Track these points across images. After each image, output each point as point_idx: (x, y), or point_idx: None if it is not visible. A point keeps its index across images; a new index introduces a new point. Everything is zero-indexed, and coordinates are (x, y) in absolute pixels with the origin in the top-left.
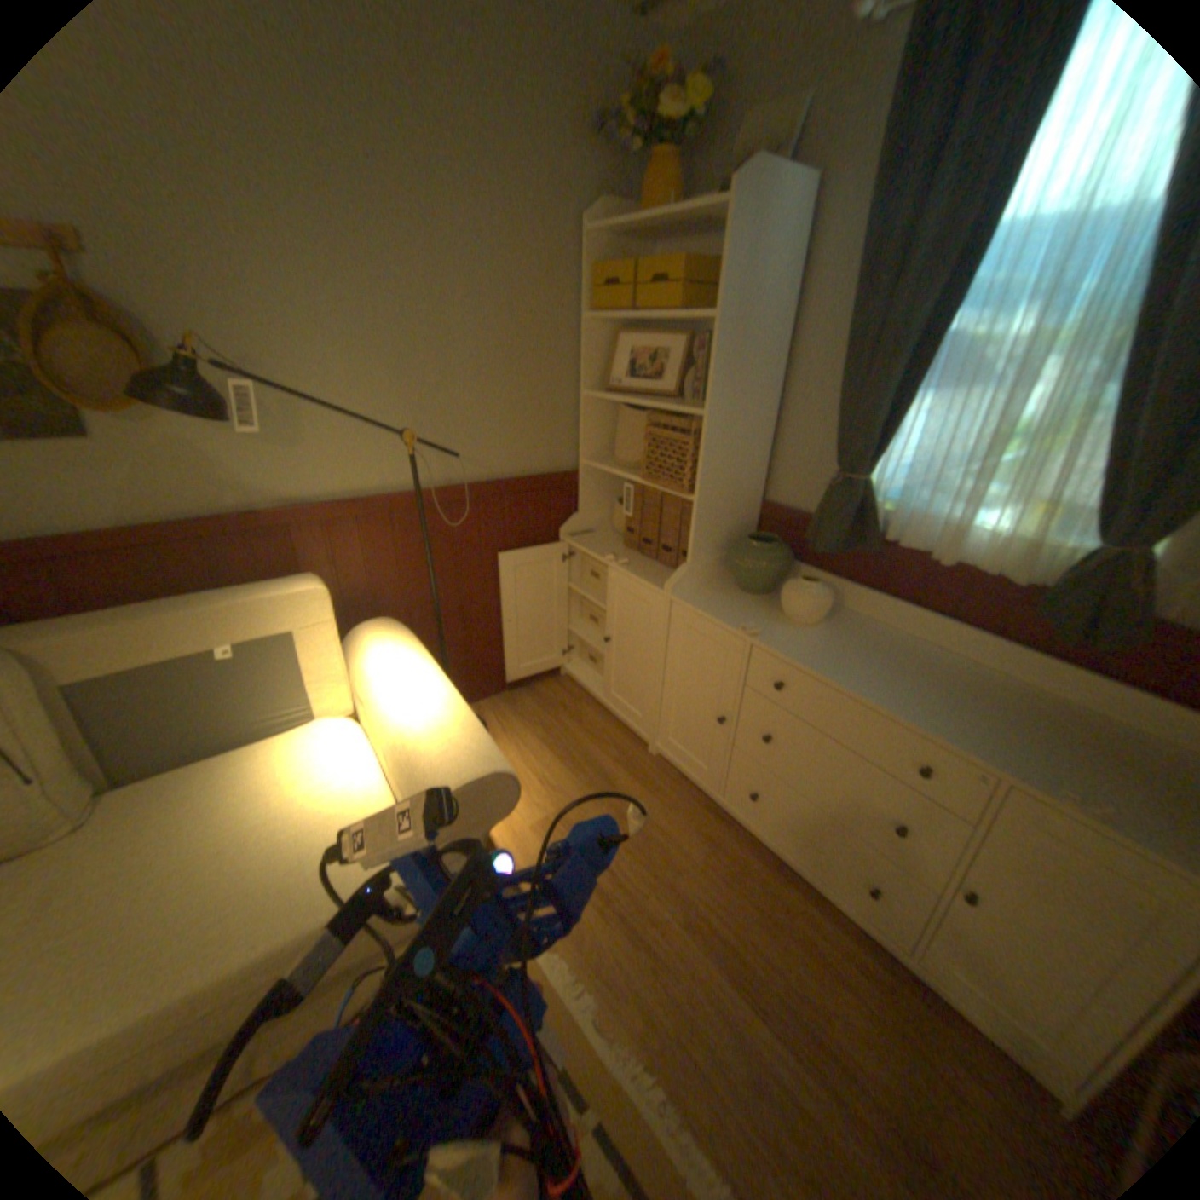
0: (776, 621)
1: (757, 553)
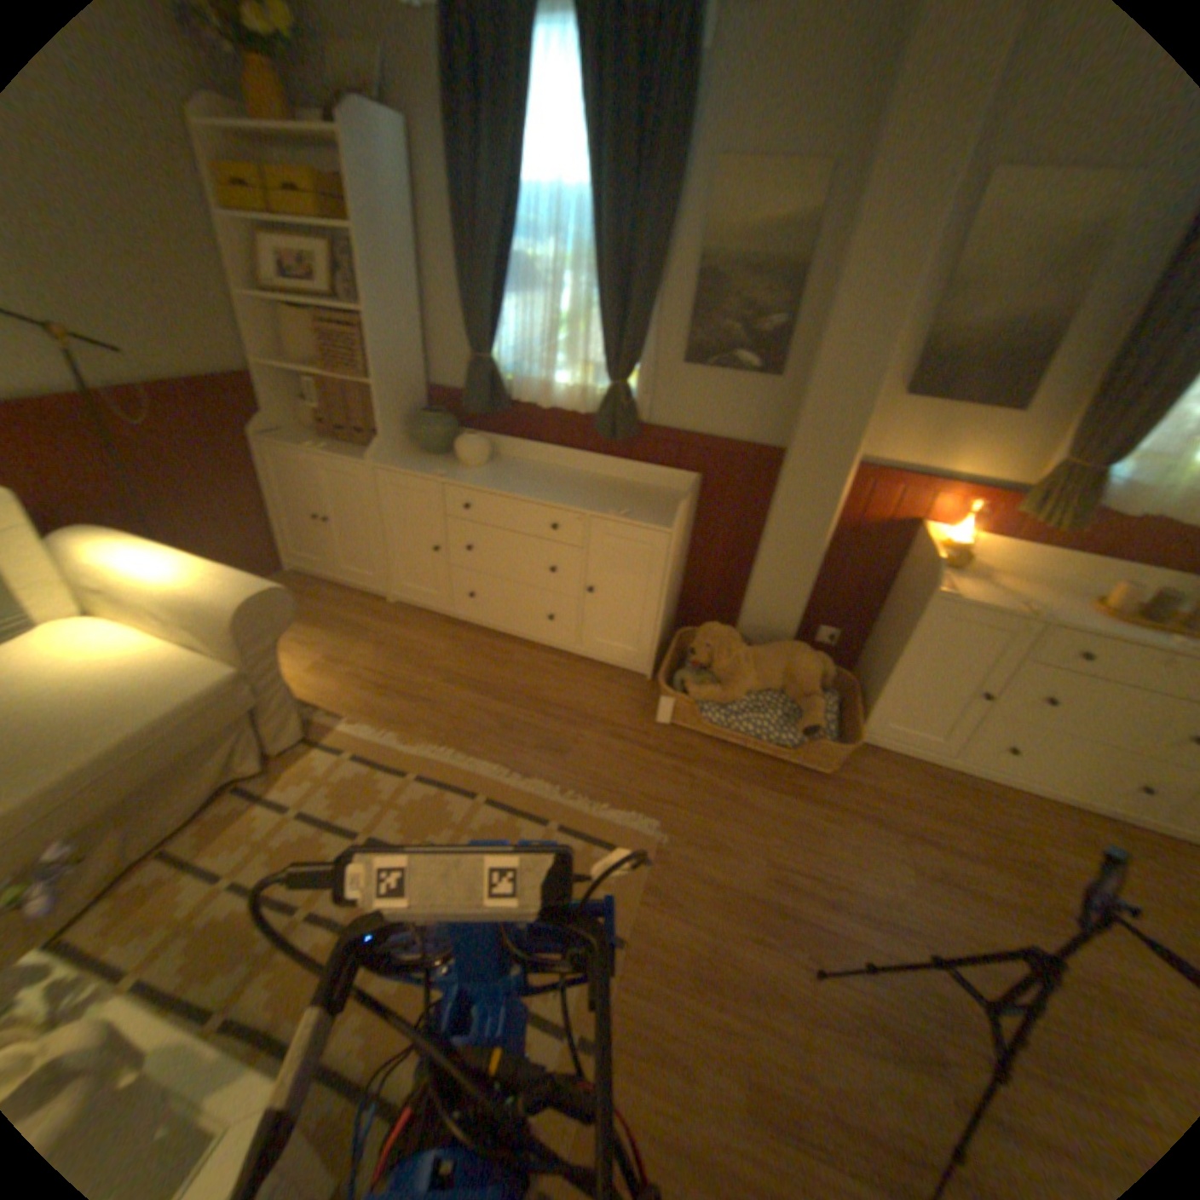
0: (457, 468)
1: (432, 421)
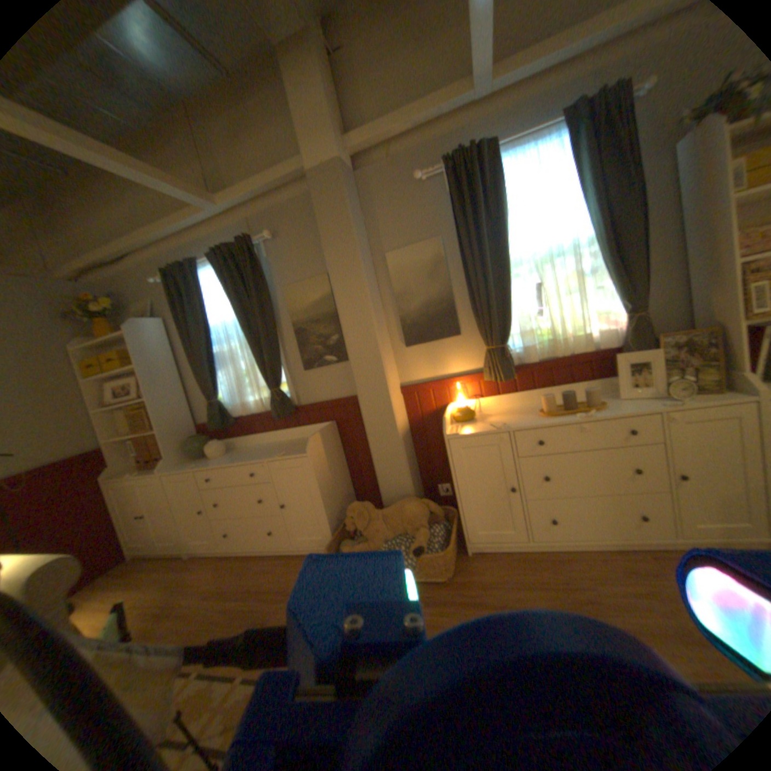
0: (204, 461)
1: (189, 441)
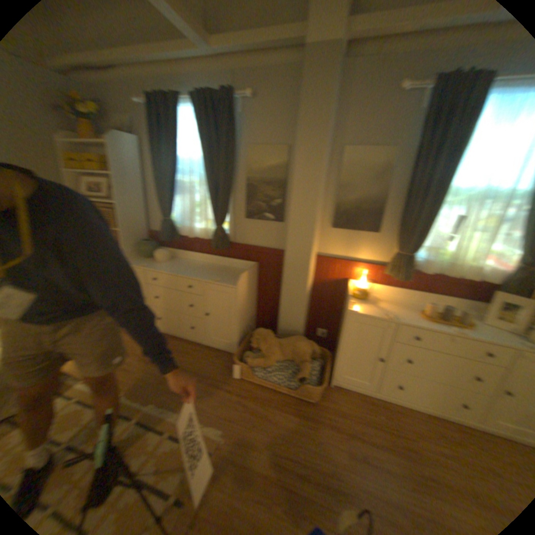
0: (155, 263)
1: (145, 245)
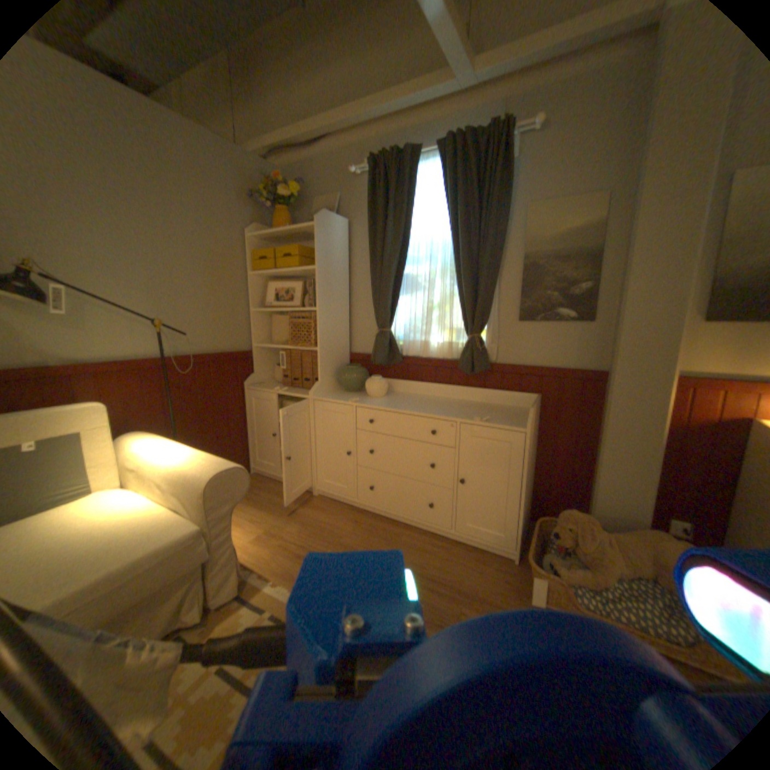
0: (365, 397)
1: (351, 370)
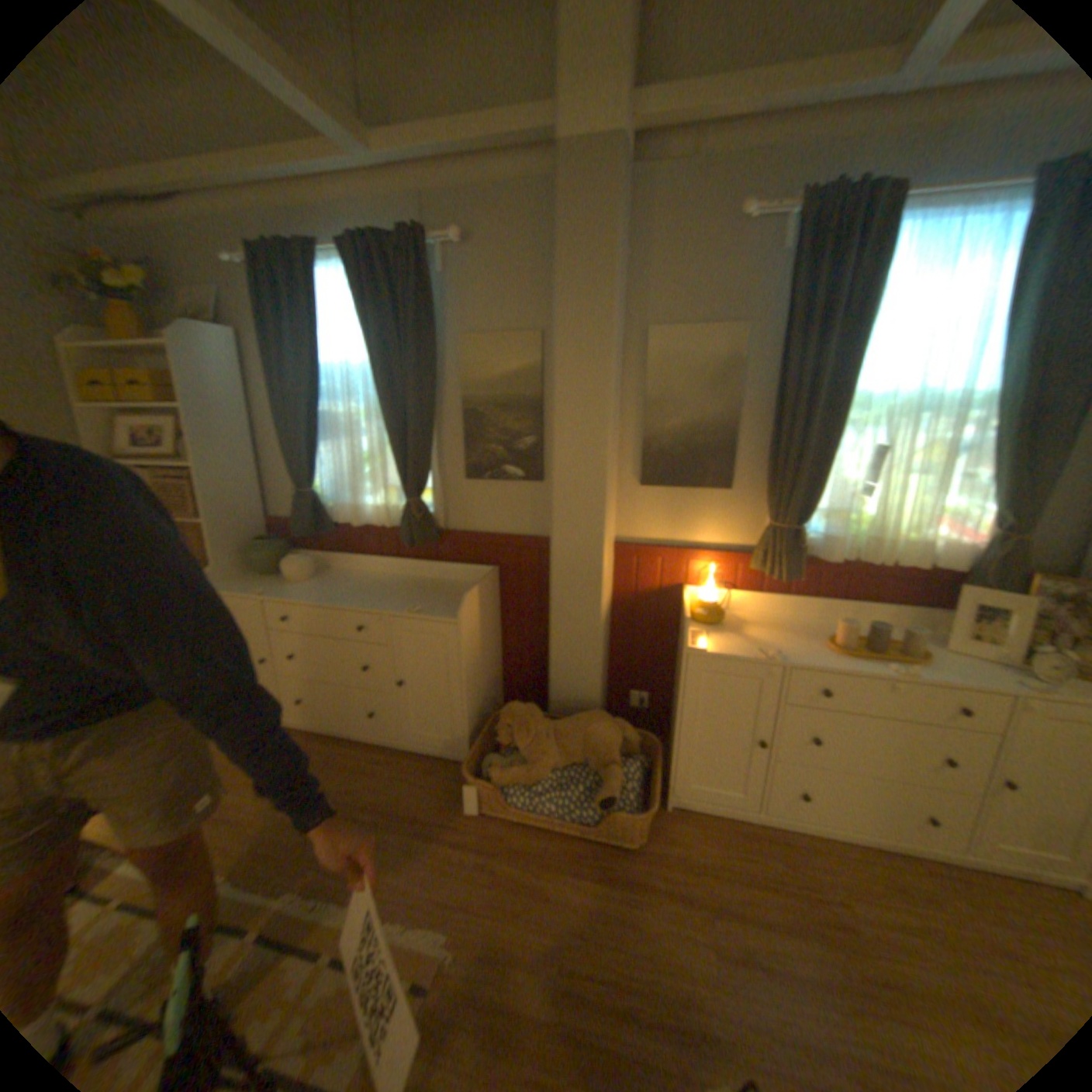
0: (279, 586)
1: (257, 548)
